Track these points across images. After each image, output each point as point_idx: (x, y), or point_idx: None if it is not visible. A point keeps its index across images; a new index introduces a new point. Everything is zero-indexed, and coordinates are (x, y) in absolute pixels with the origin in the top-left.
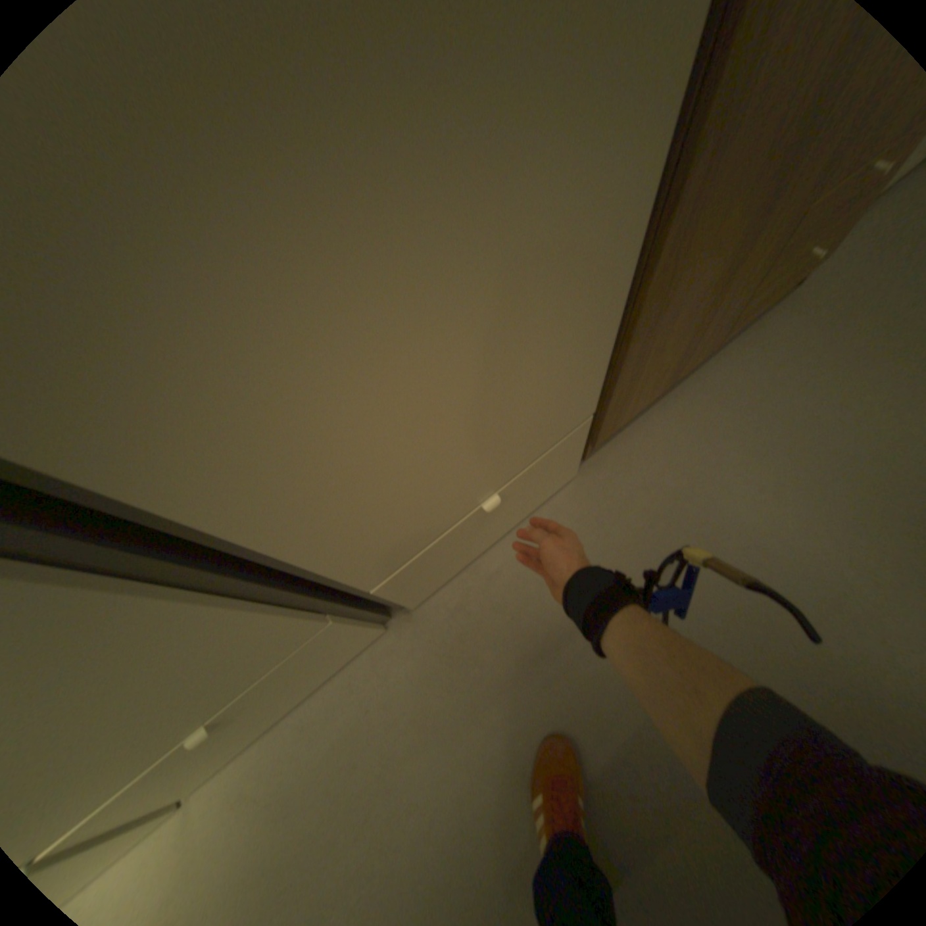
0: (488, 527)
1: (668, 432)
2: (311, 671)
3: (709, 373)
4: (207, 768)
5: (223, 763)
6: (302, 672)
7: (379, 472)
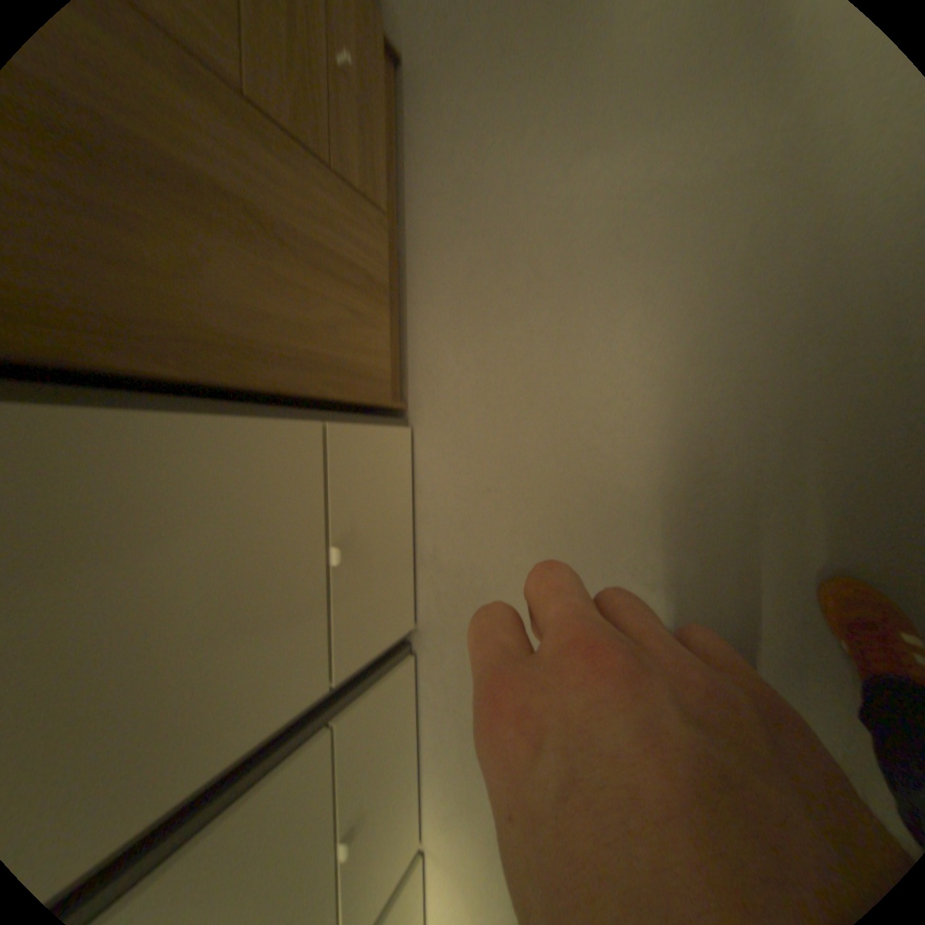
0: (384, 538)
1: (435, 311)
2: (387, 729)
3: (415, 225)
4: (406, 822)
5: (416, 807)
6: (378, 739)
7: (169, 695)
